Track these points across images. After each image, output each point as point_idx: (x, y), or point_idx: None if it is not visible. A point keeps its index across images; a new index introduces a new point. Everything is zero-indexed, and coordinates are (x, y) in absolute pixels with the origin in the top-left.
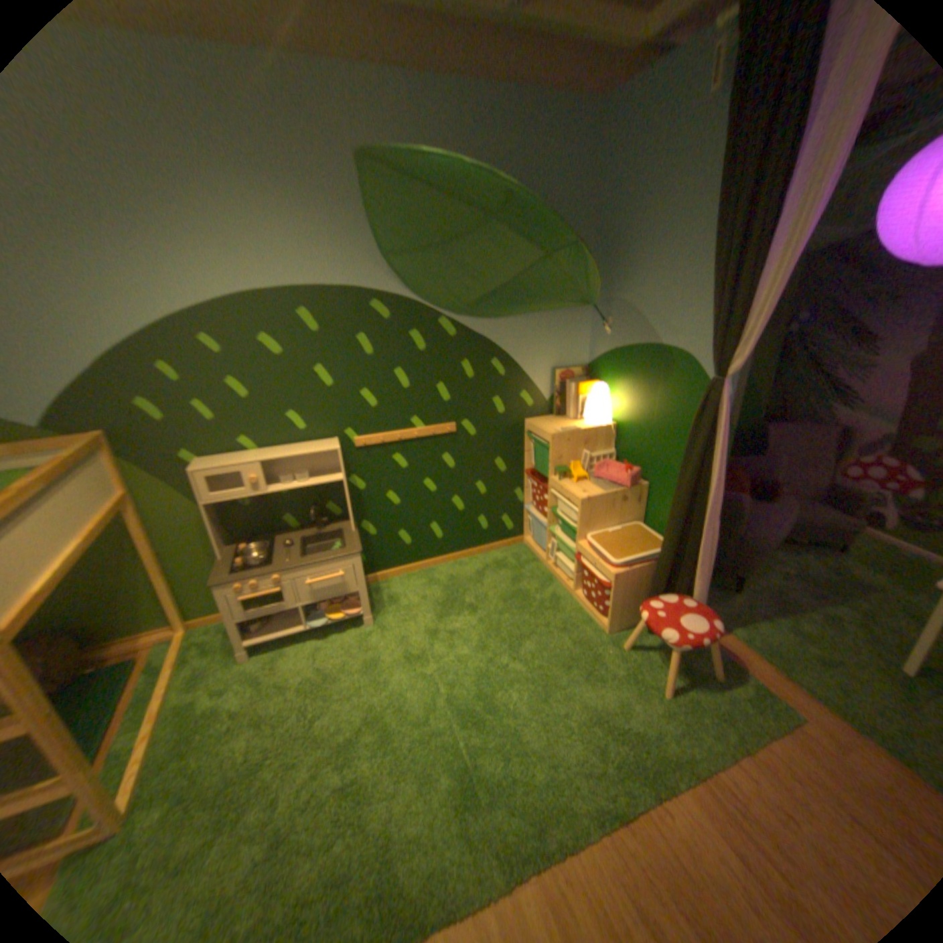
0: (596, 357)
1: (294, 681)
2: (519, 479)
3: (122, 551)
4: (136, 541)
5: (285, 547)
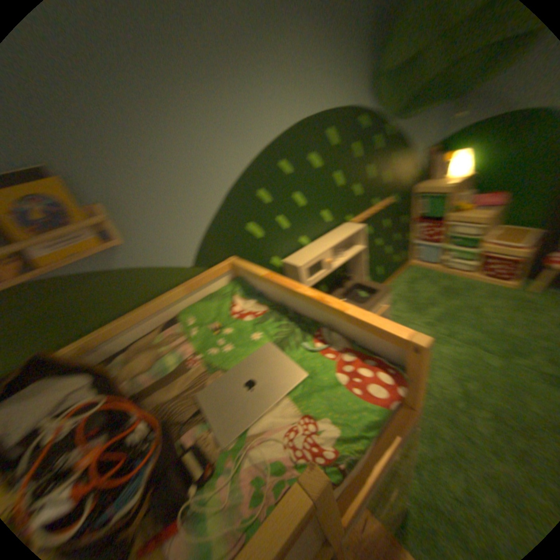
0: (449, 135)
1: None
2: (411, 226)
3: None
4: None
5: None
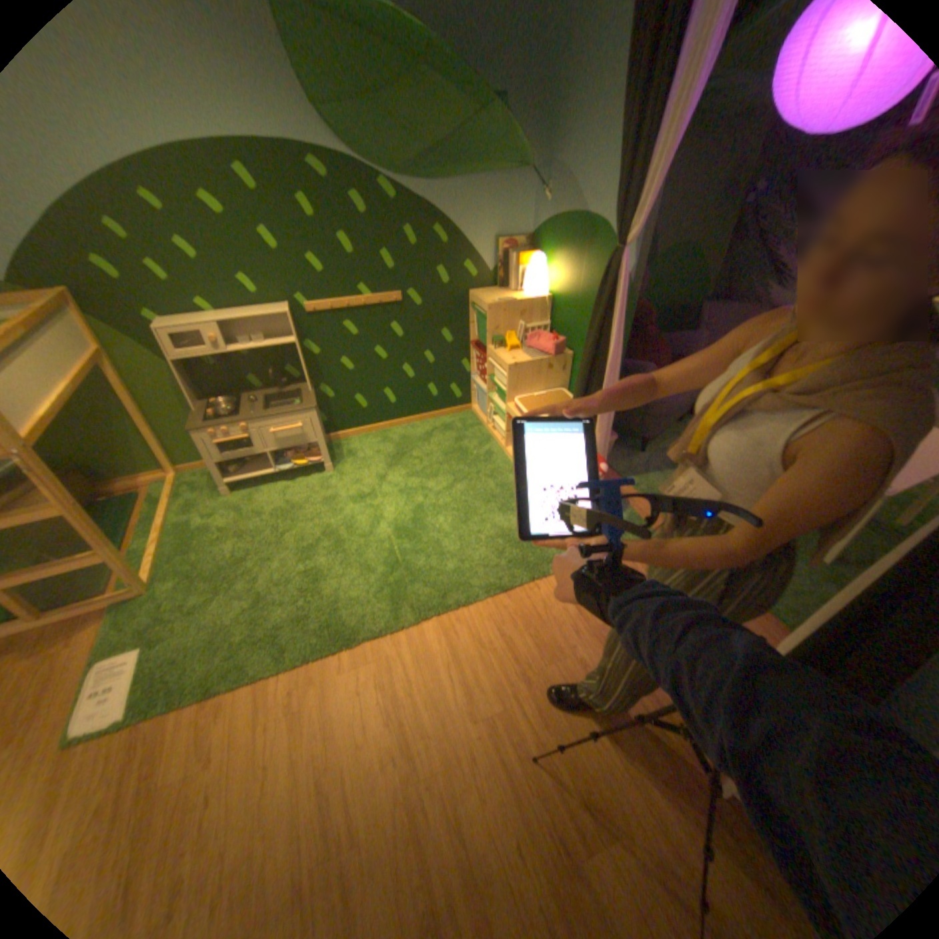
0: (539, 226)
1: (268, 509)
2: (465, 350)
3: (105, 402)
4: (116, 393)
5: (250, 403)
